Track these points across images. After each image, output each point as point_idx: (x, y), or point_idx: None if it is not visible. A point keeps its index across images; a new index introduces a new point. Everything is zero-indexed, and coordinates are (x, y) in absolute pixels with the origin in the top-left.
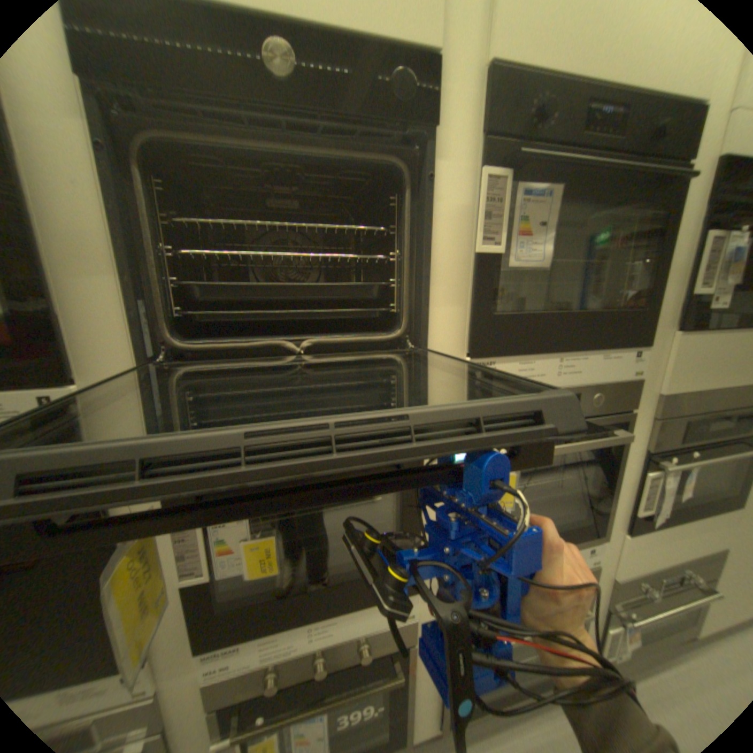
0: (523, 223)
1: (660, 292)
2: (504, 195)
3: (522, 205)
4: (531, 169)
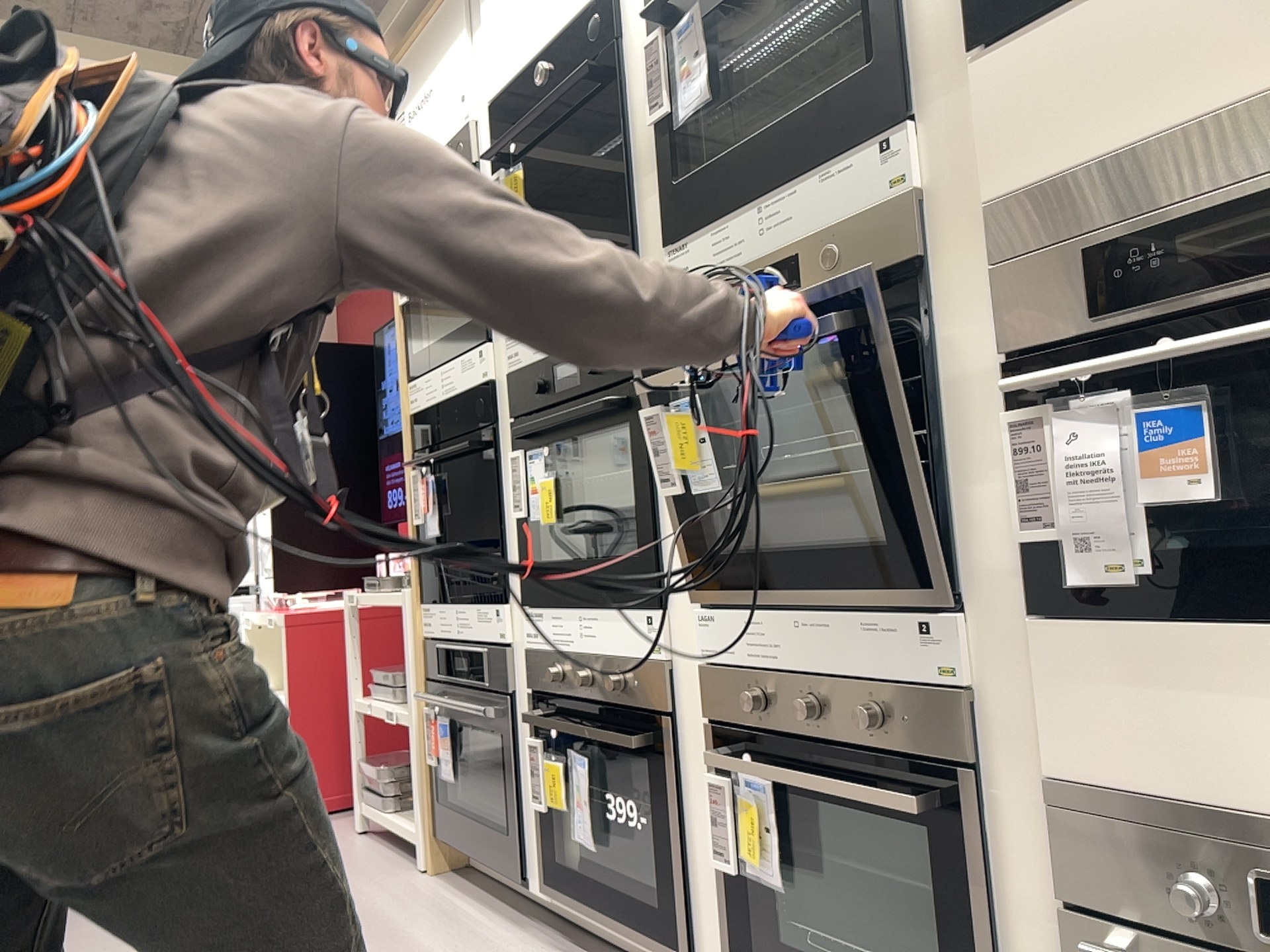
0: (682, 69)
1: (895, 19)
2: (656, 58)
3: (681, 51)
4: (678, 13)
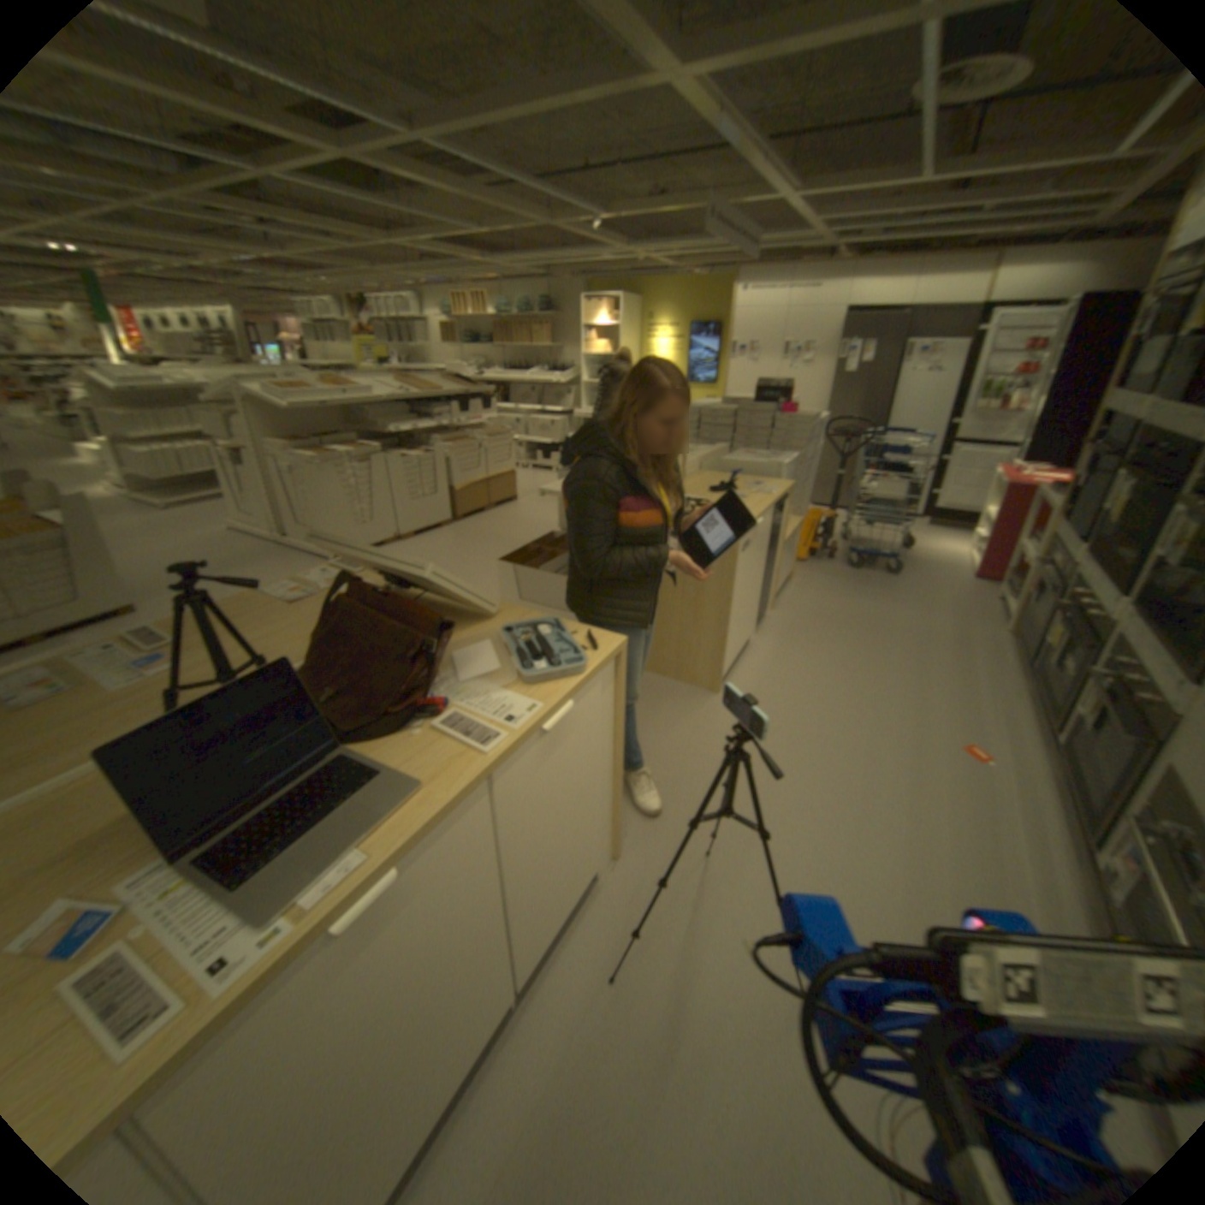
0: None
1: None
2: None
3: None
4: None
